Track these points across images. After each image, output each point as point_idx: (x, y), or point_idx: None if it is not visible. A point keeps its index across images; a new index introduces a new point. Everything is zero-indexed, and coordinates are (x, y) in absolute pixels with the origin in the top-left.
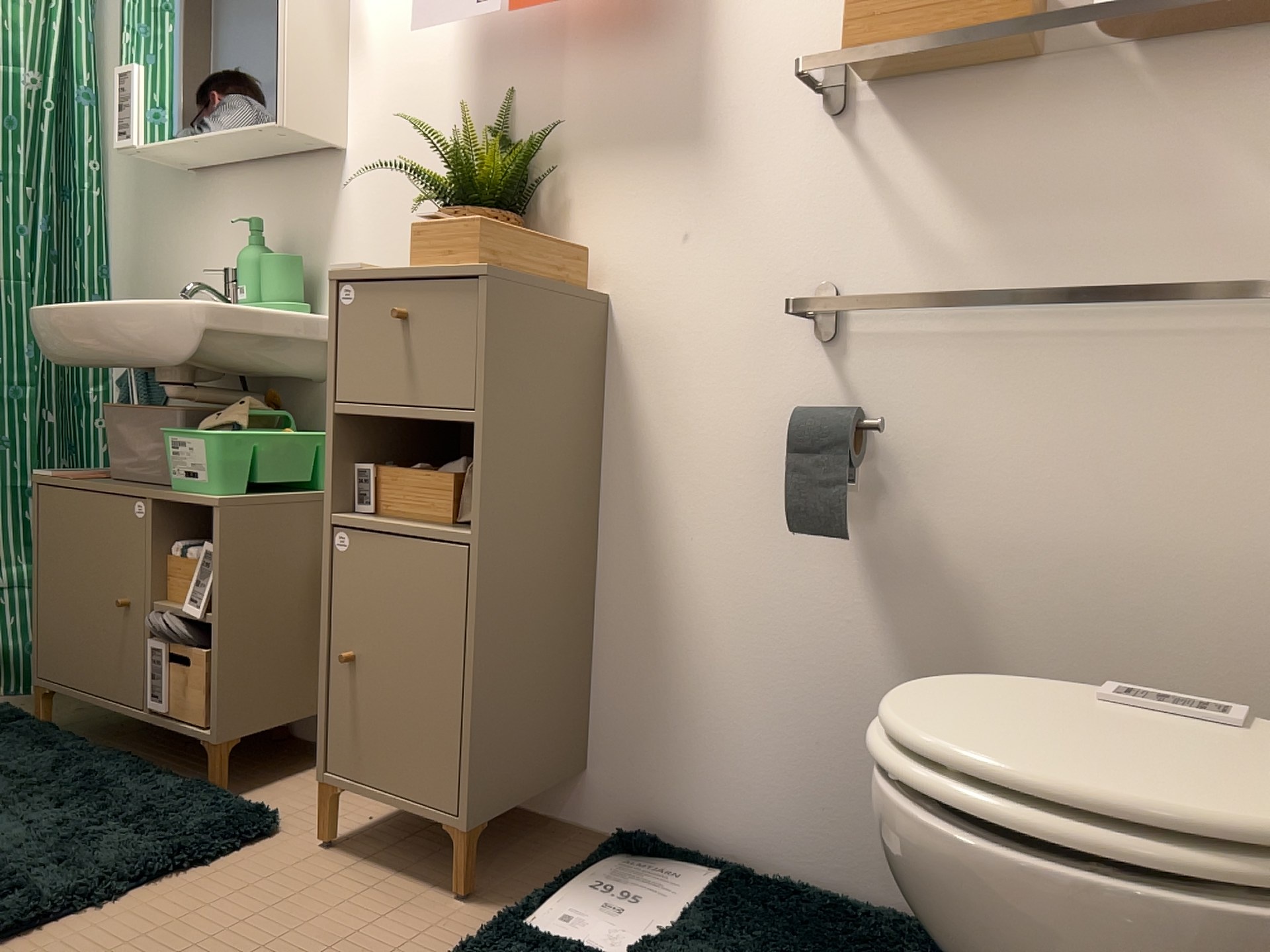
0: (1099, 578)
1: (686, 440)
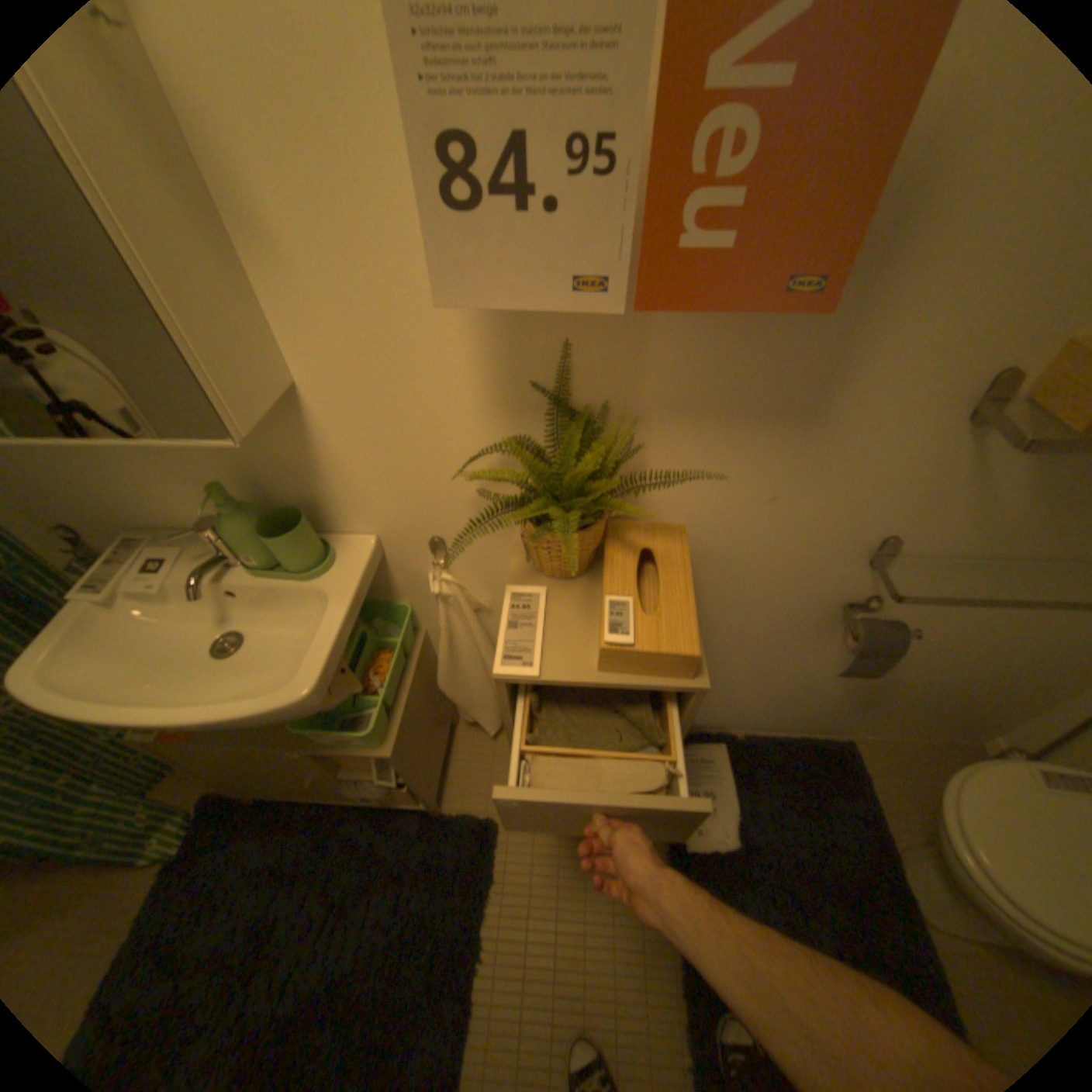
0: (980, 652)
1: (735, 607)
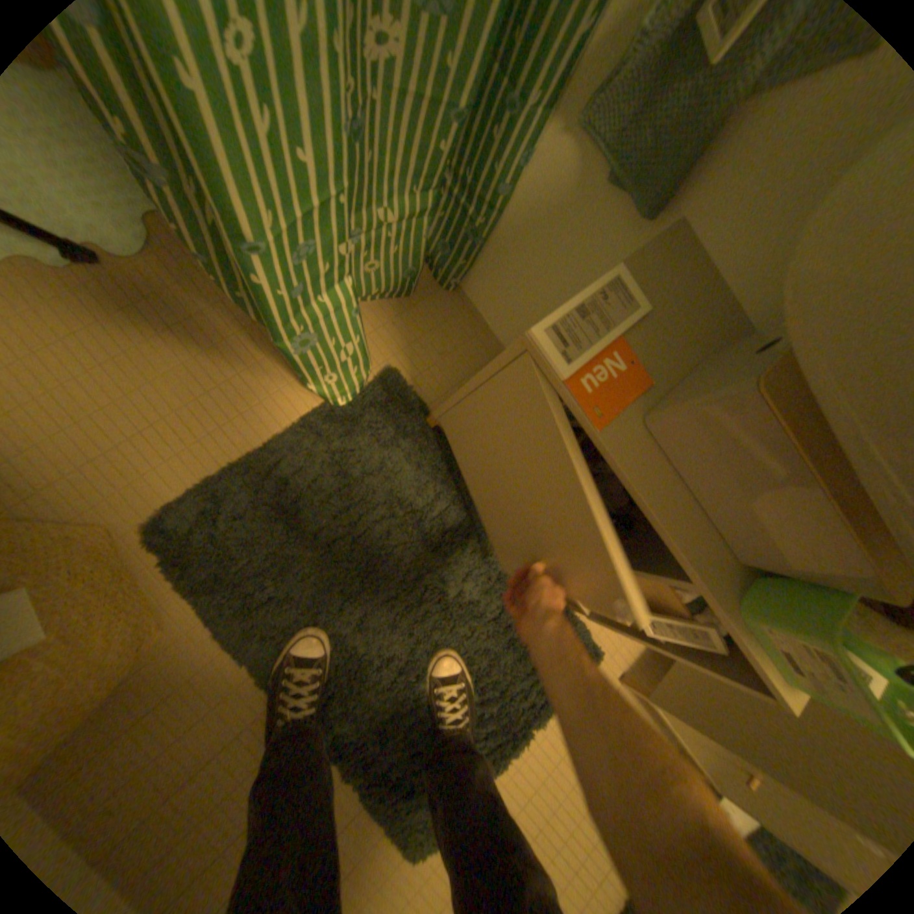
0: None
1: None
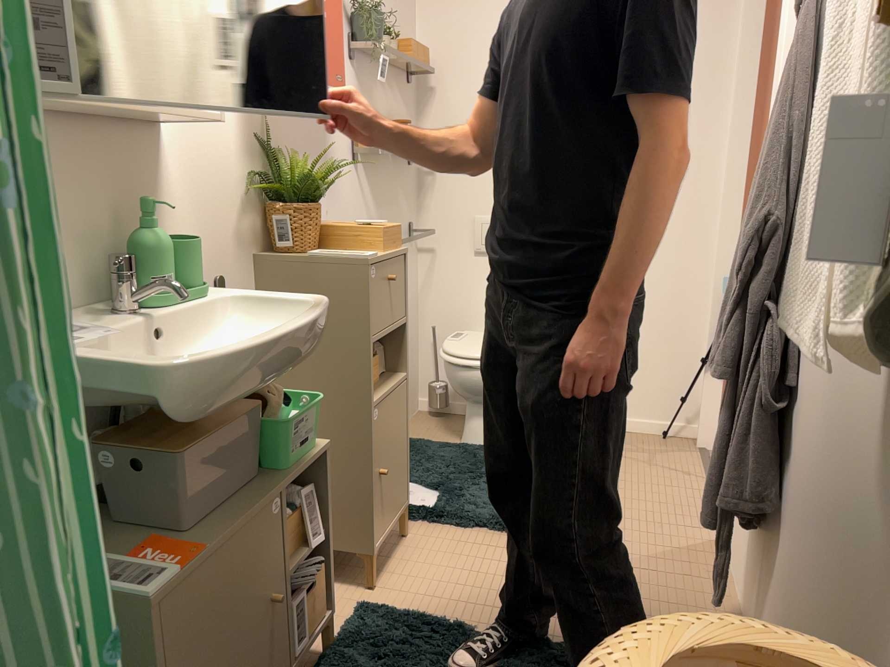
0: None
1: None
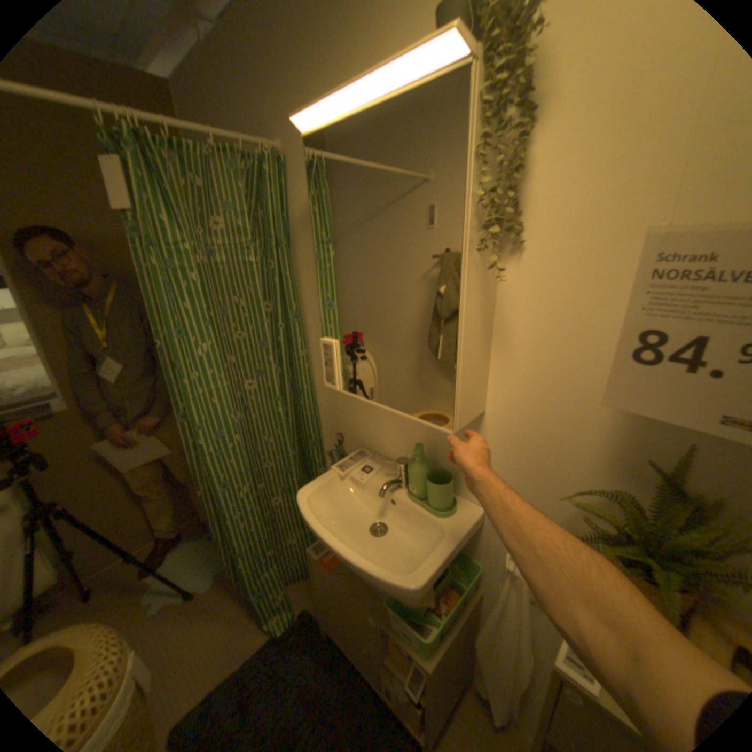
0: None
1: None
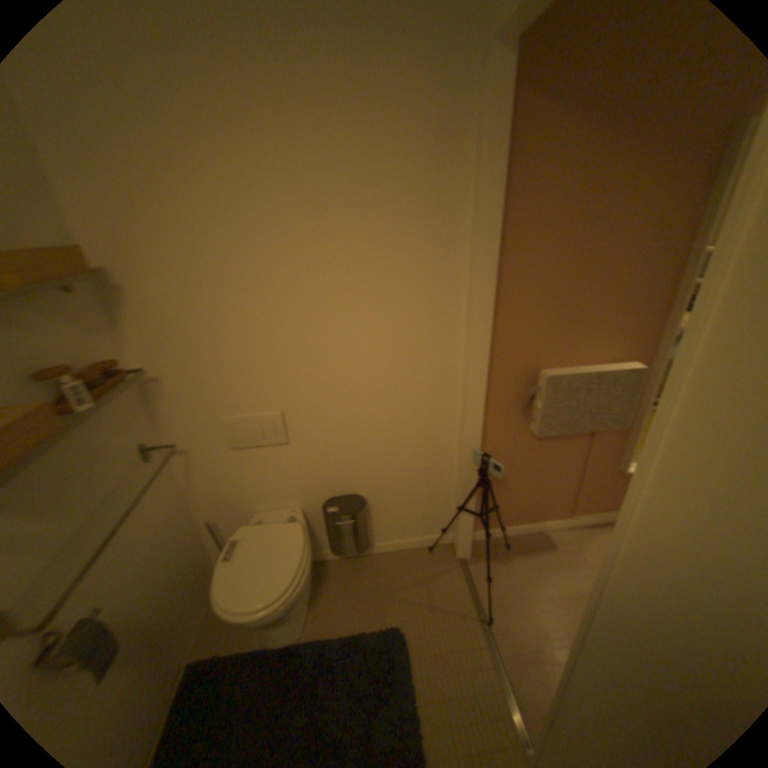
0: (144, 568)
1: None
